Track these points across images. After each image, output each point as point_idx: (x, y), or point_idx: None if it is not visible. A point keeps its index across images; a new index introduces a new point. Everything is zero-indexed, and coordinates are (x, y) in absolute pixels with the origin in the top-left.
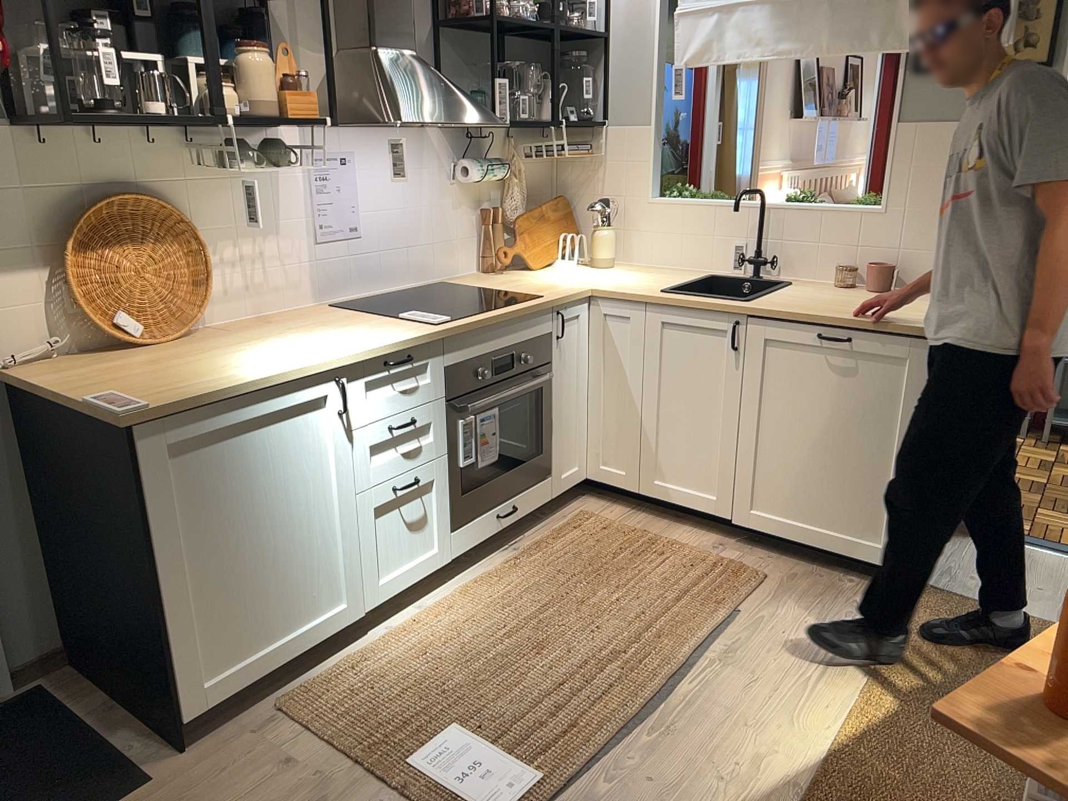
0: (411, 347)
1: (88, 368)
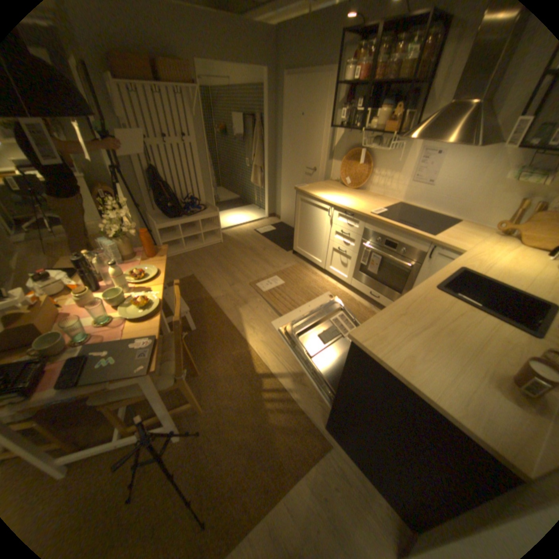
0: (353, 212)
1: (330, 184)
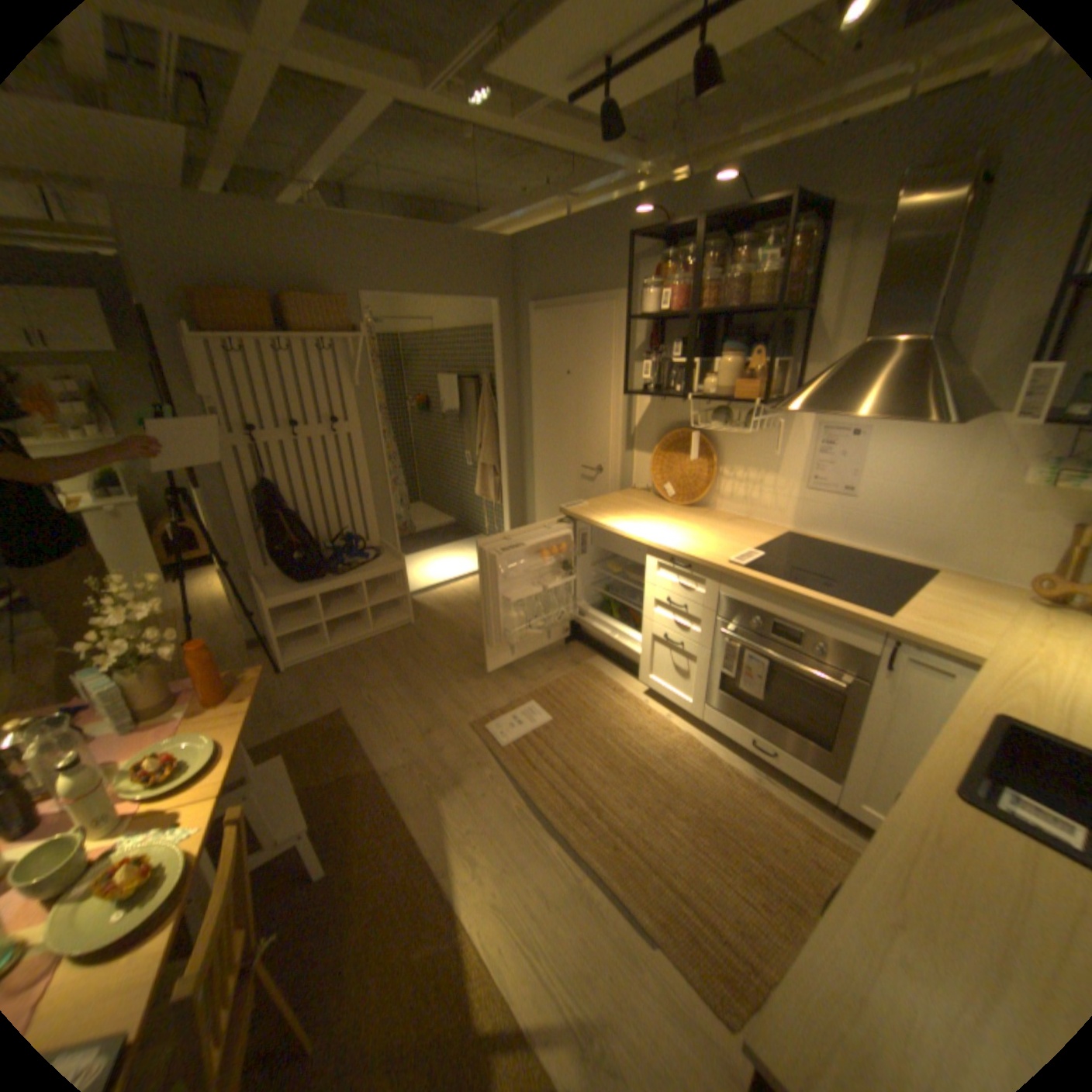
0: (691, 561)
1: (633, 498)
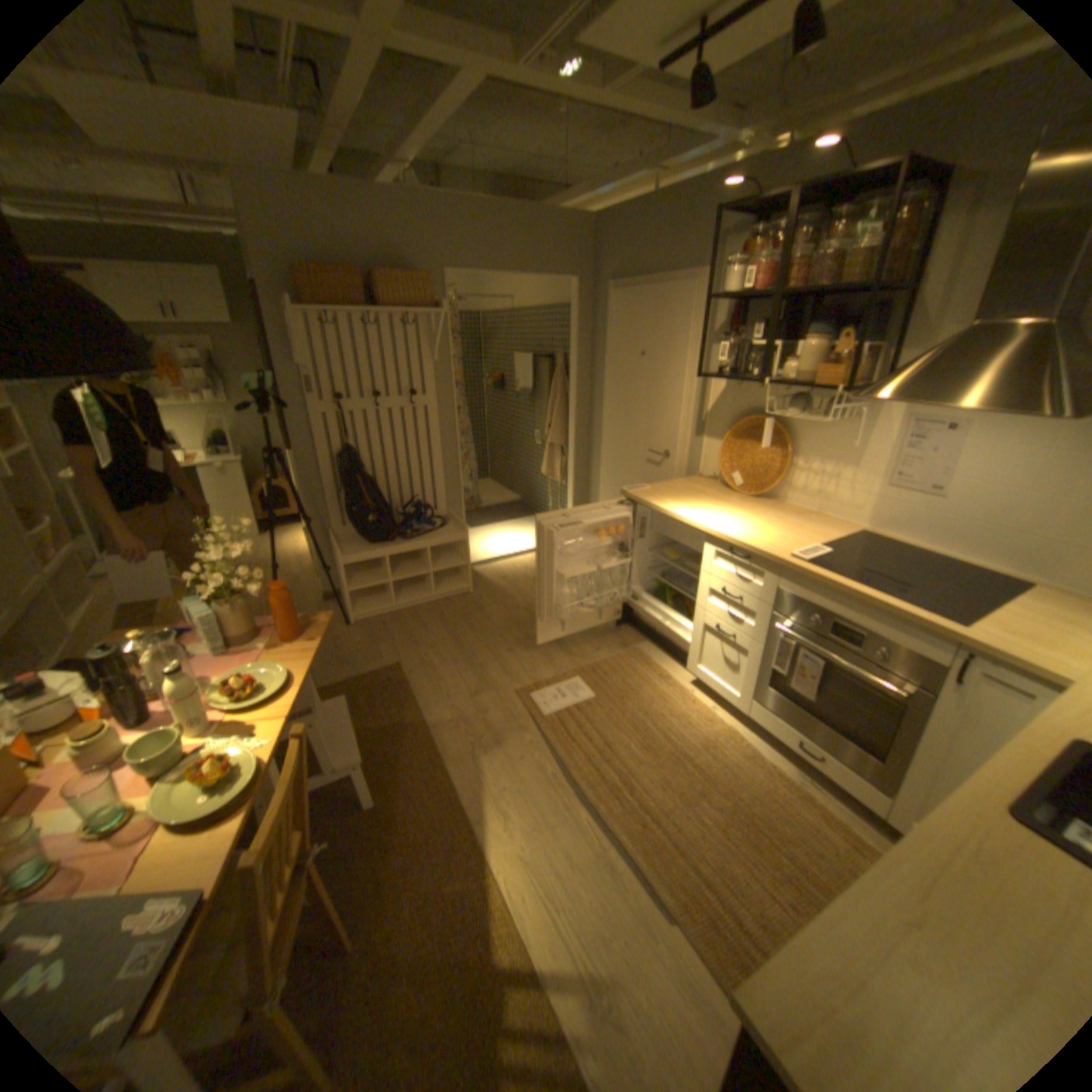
0: (751, 552)
1: (698, 485)
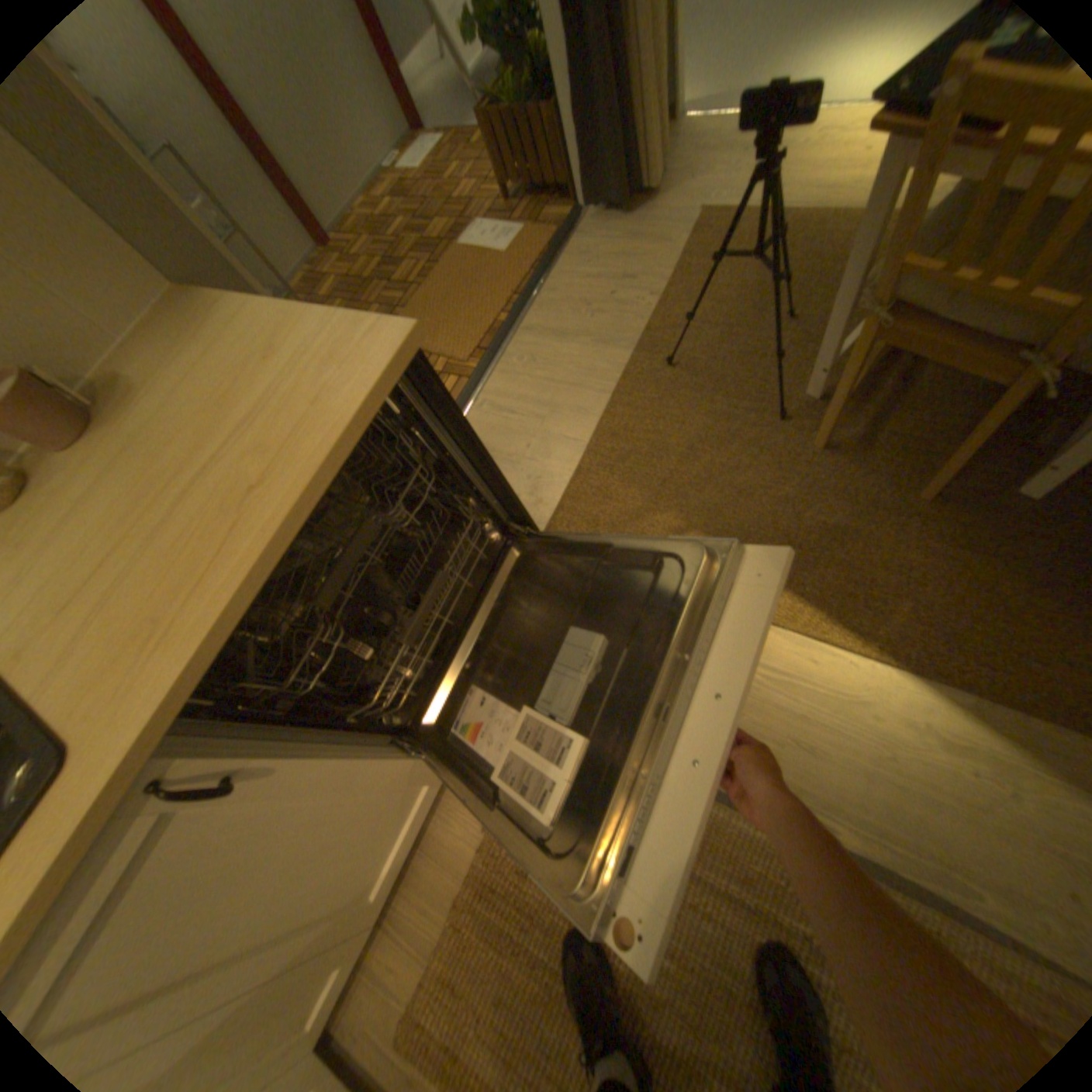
0: None
1: None
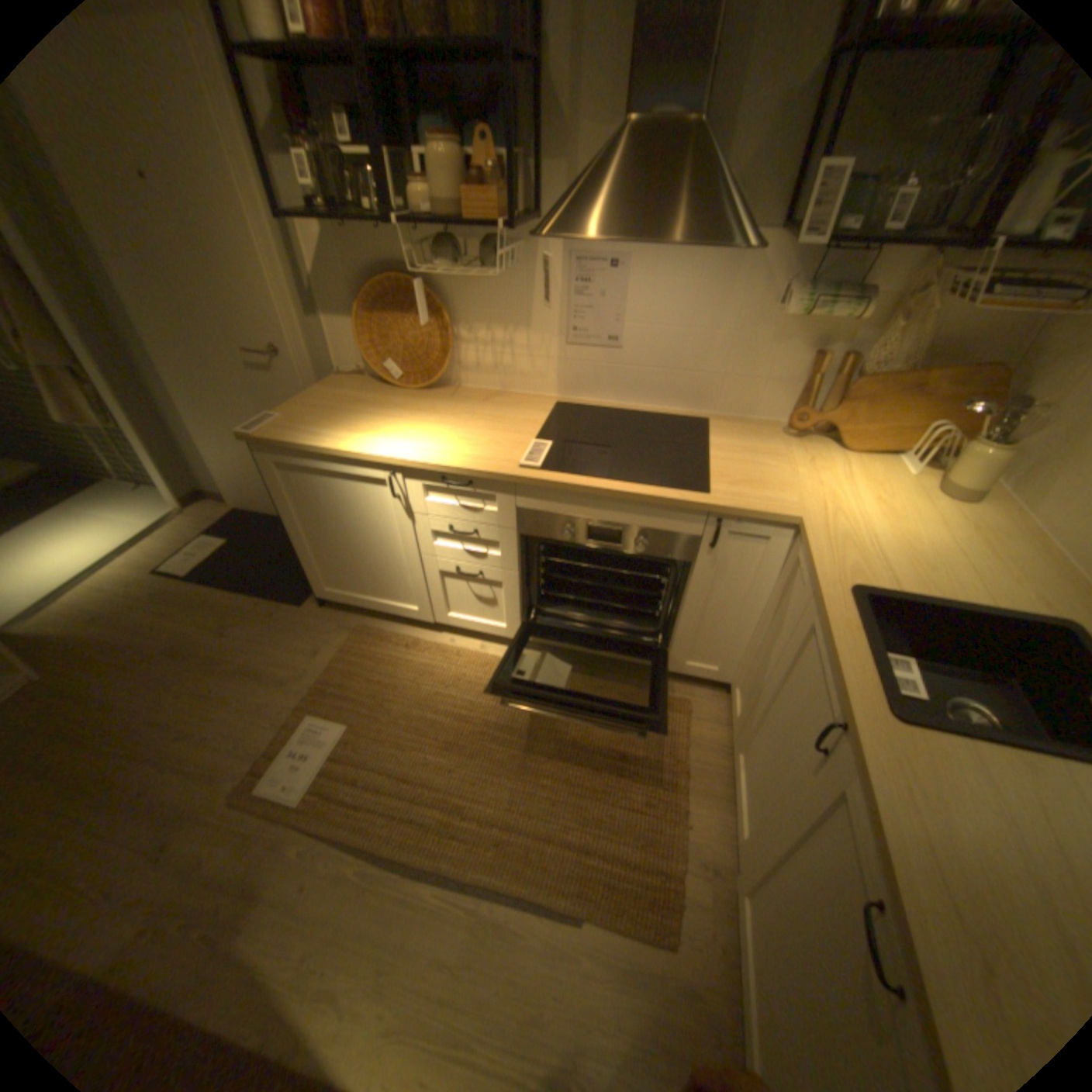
0: (471, 476)
1: (344, 389)
